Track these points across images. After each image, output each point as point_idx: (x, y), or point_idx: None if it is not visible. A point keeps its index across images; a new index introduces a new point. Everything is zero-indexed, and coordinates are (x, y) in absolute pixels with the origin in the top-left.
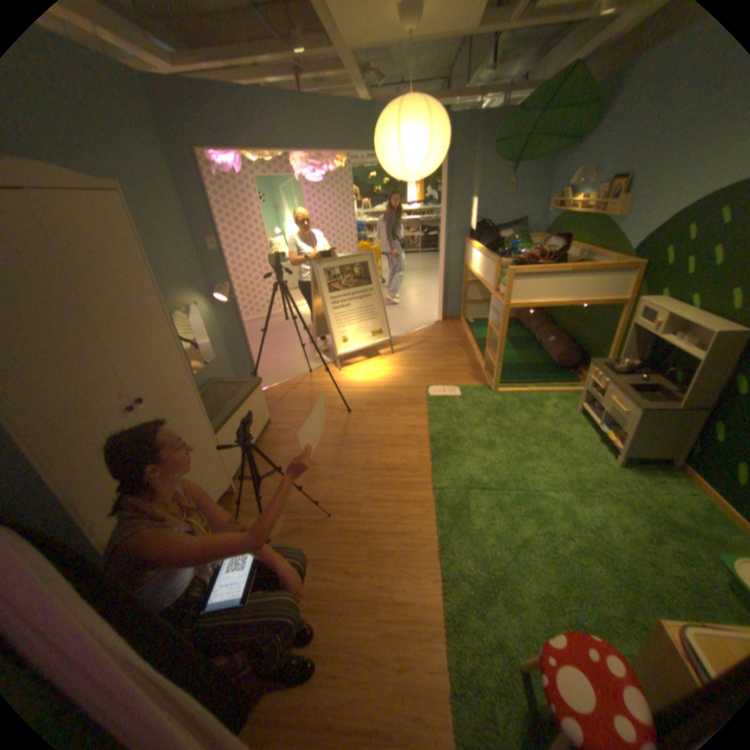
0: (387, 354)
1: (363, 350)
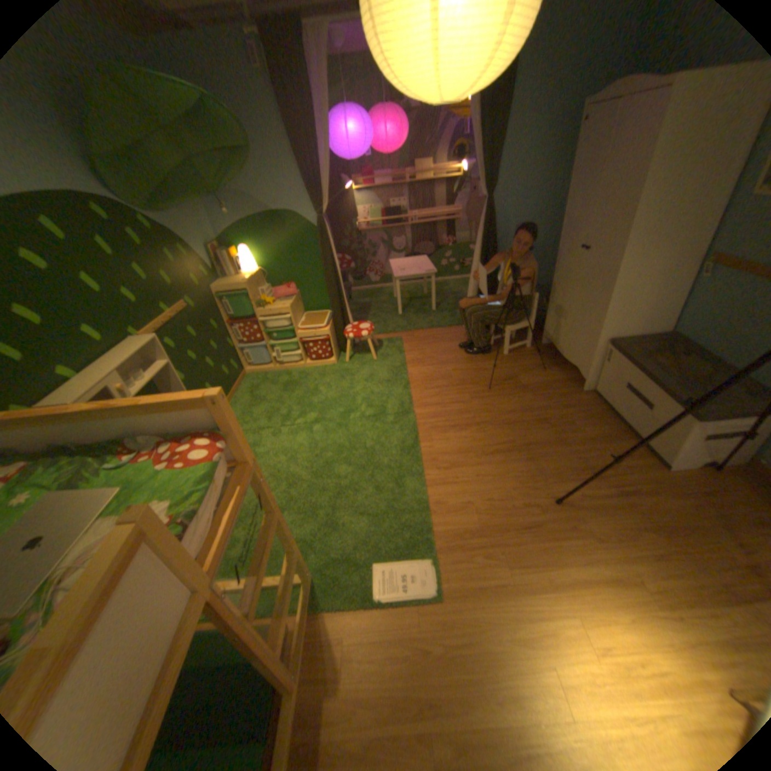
0: None
1: None
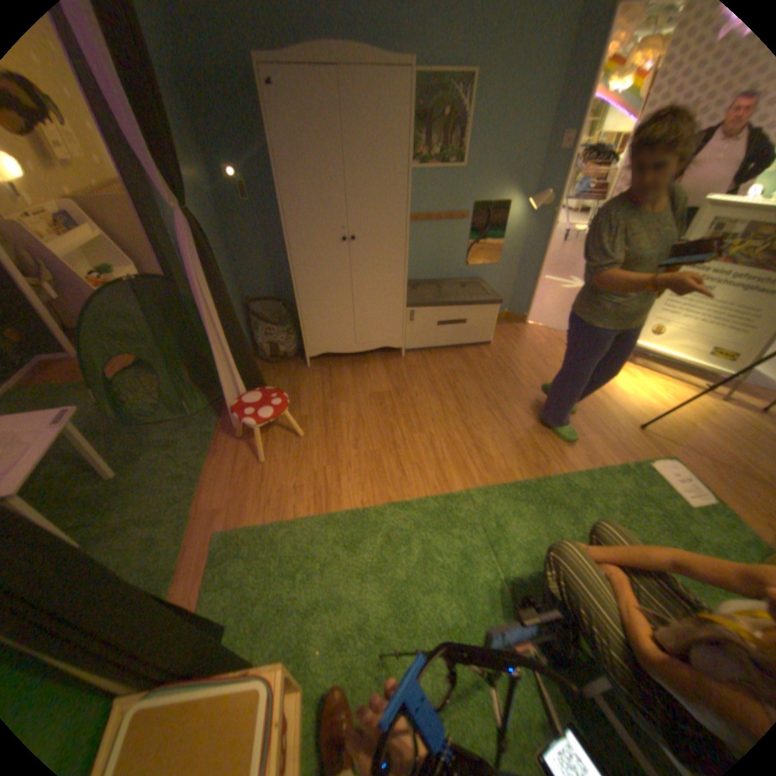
0: (721, 396)
1: (697, 369)
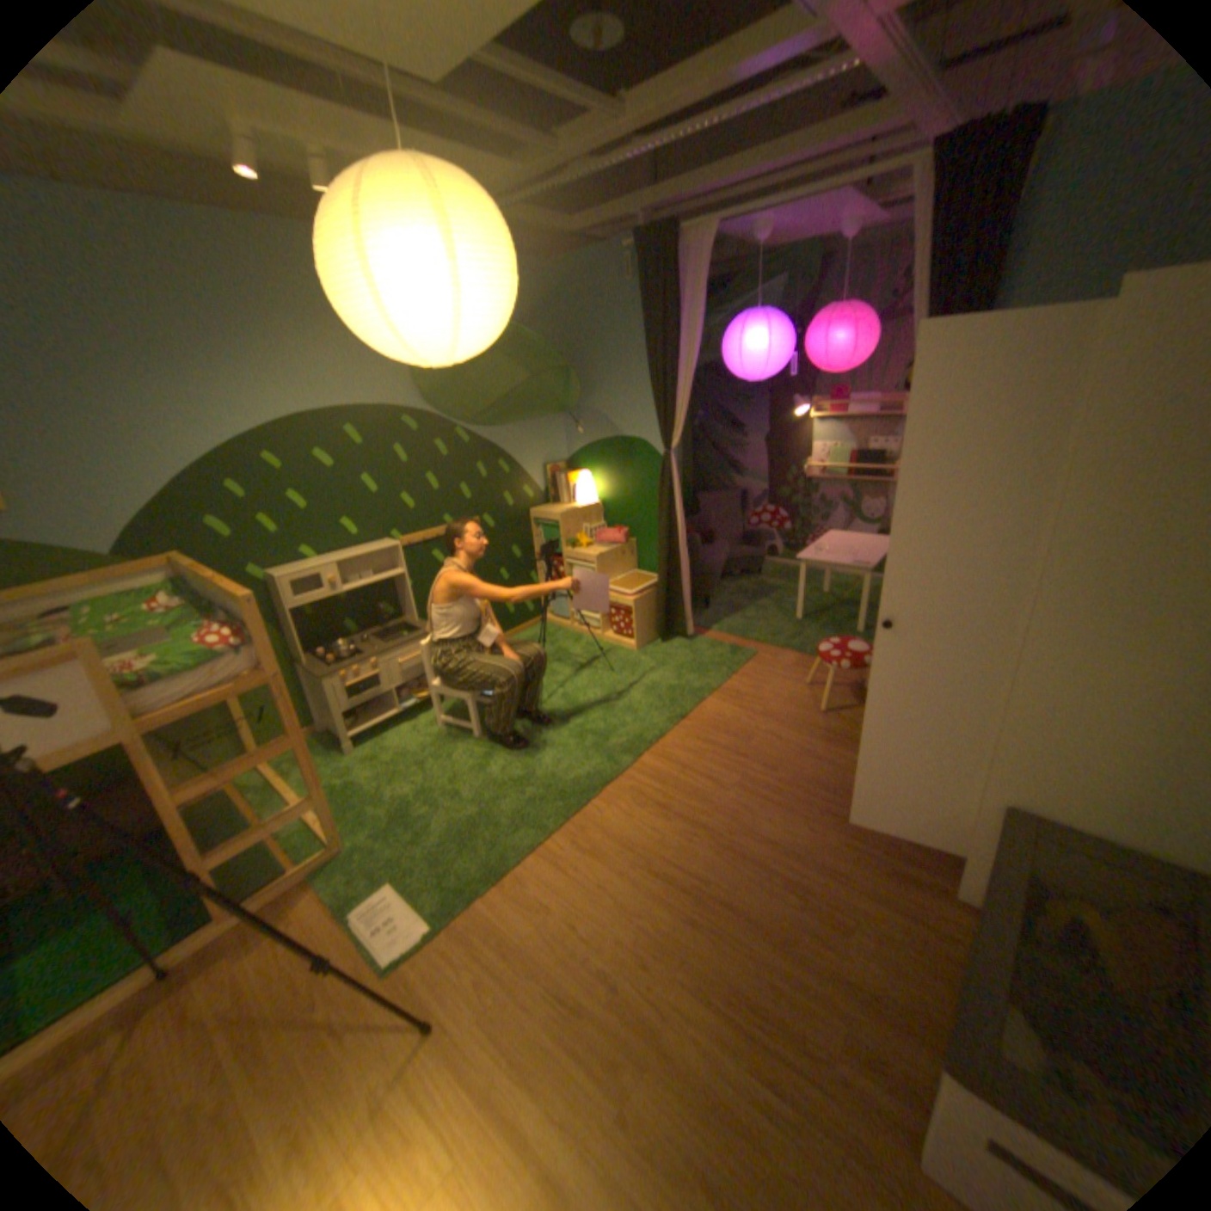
0: None
1: None
